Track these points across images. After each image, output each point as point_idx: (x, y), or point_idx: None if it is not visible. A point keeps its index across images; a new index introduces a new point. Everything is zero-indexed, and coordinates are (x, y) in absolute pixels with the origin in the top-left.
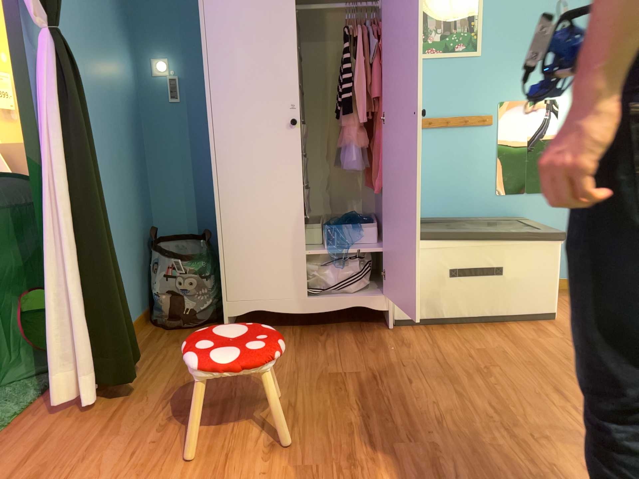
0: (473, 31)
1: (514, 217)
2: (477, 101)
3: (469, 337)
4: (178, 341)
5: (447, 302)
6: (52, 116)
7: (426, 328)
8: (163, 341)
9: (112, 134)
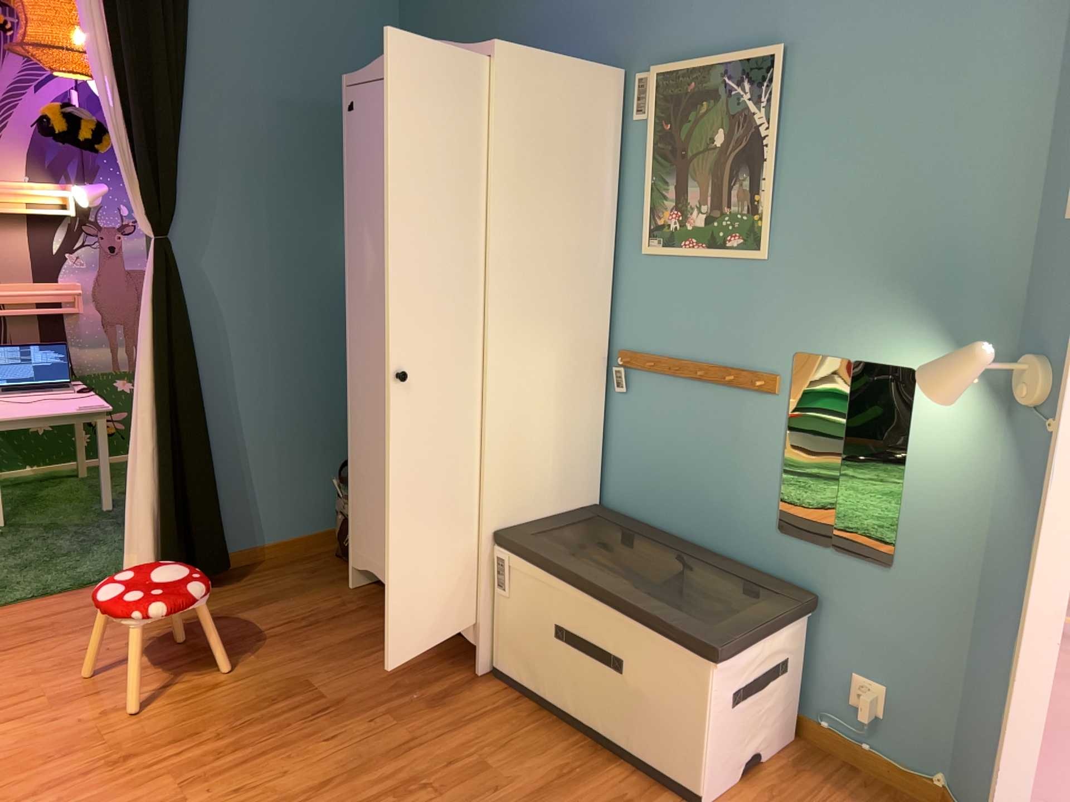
0: (756, 212)
1: (799, 587)
2: (757, 343)
3: (528, 745)
4: (311, 573)
5: (554, 675)
6: (147, 317)
7: (518, 700)
8: (303, 567)
9: (311, 320)
